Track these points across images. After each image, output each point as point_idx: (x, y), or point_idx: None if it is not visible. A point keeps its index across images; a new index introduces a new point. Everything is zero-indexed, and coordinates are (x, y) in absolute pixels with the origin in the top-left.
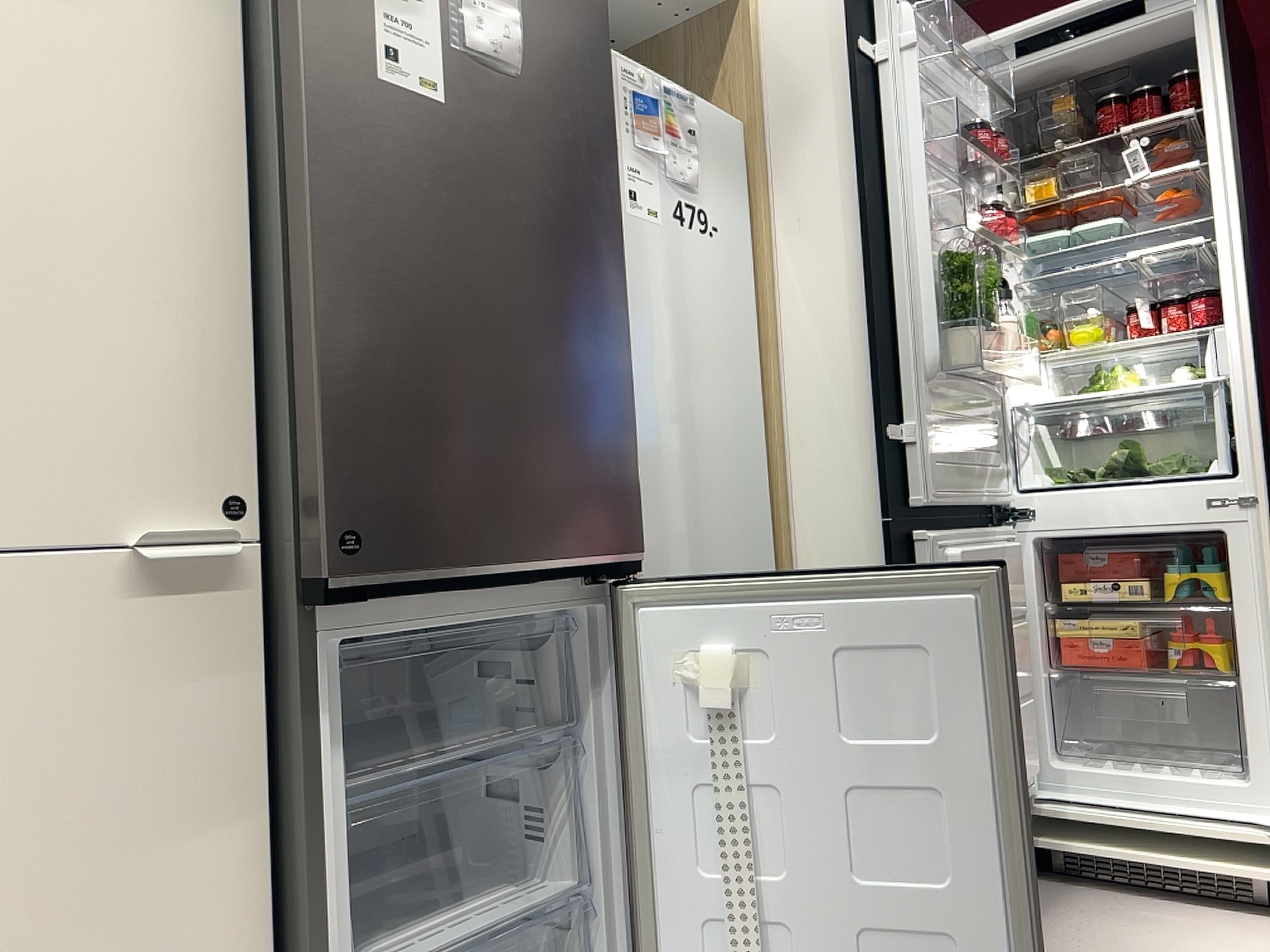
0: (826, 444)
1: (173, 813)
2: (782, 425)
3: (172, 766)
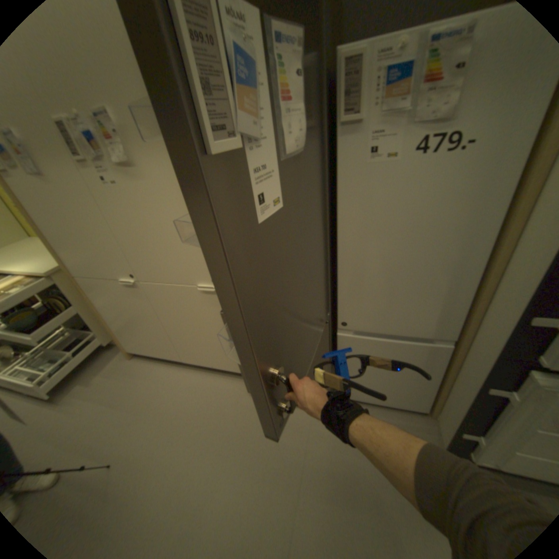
0: (516, 289)
1: (217, 322)
2: (502, 262)
3: (215, 316)
